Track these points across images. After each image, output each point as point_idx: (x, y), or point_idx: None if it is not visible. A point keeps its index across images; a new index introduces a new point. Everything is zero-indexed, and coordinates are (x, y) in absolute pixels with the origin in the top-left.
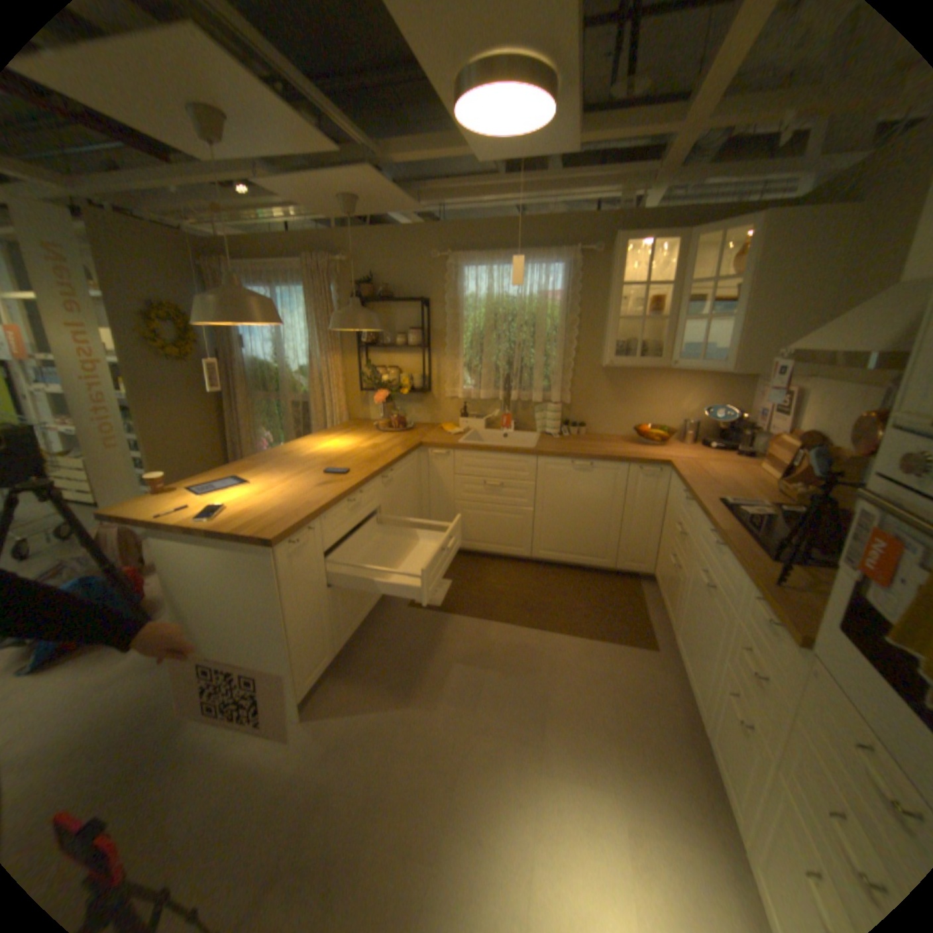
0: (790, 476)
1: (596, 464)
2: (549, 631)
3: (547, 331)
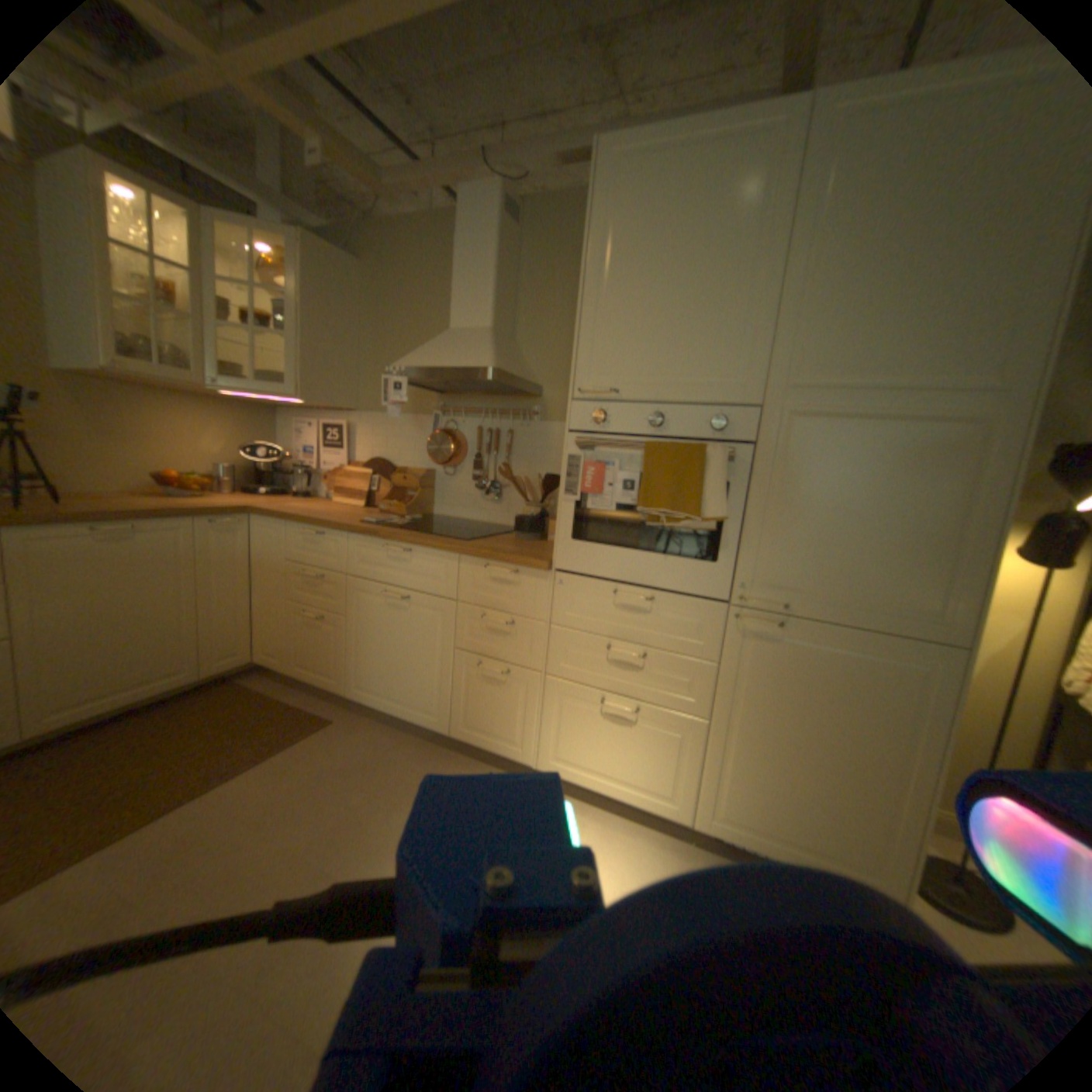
0: (367, 501)
1: (135, 526)
2: (184, 801)
3: None
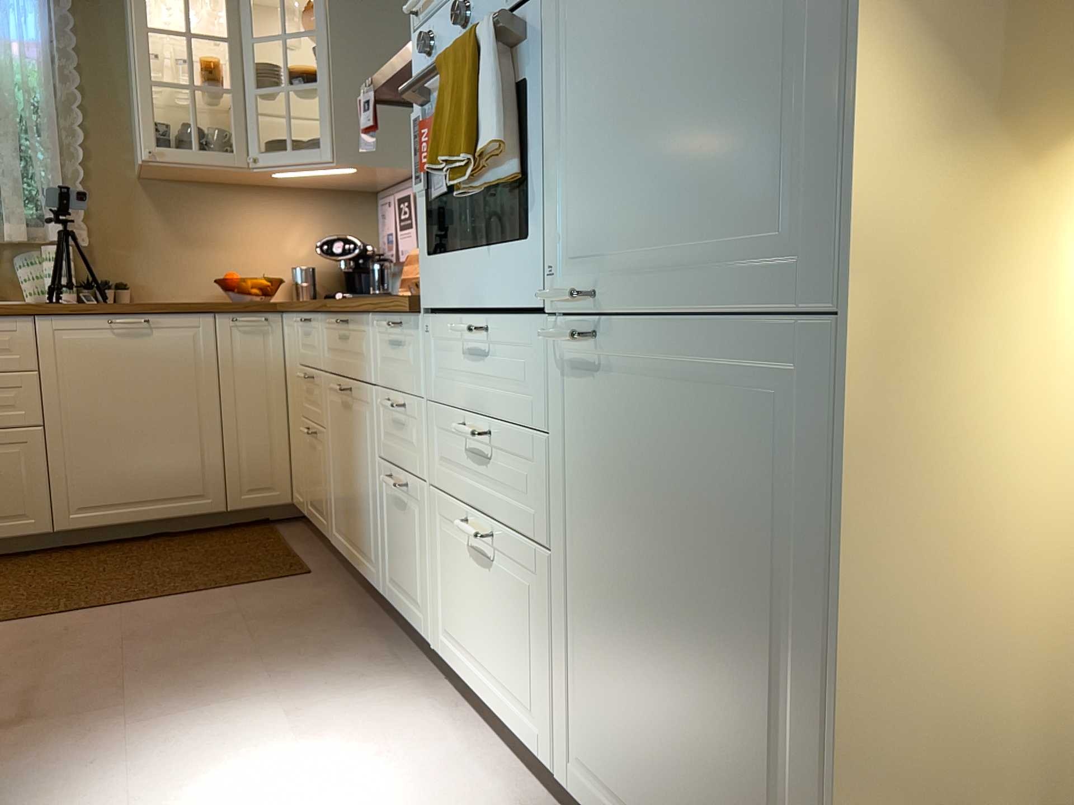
0: None
1: (154, 319)
2: (111, 605)
3: (18, 109)
